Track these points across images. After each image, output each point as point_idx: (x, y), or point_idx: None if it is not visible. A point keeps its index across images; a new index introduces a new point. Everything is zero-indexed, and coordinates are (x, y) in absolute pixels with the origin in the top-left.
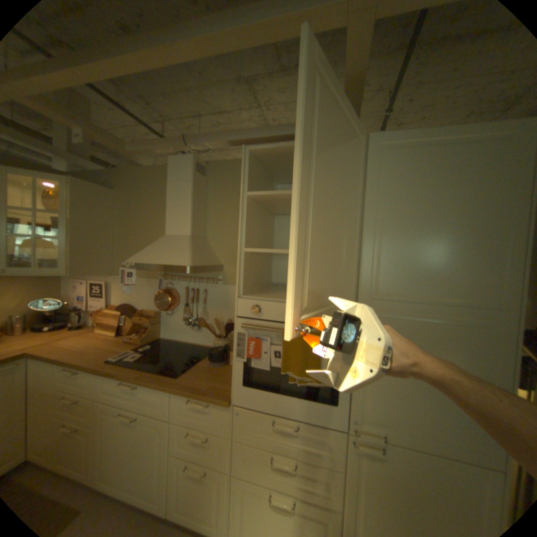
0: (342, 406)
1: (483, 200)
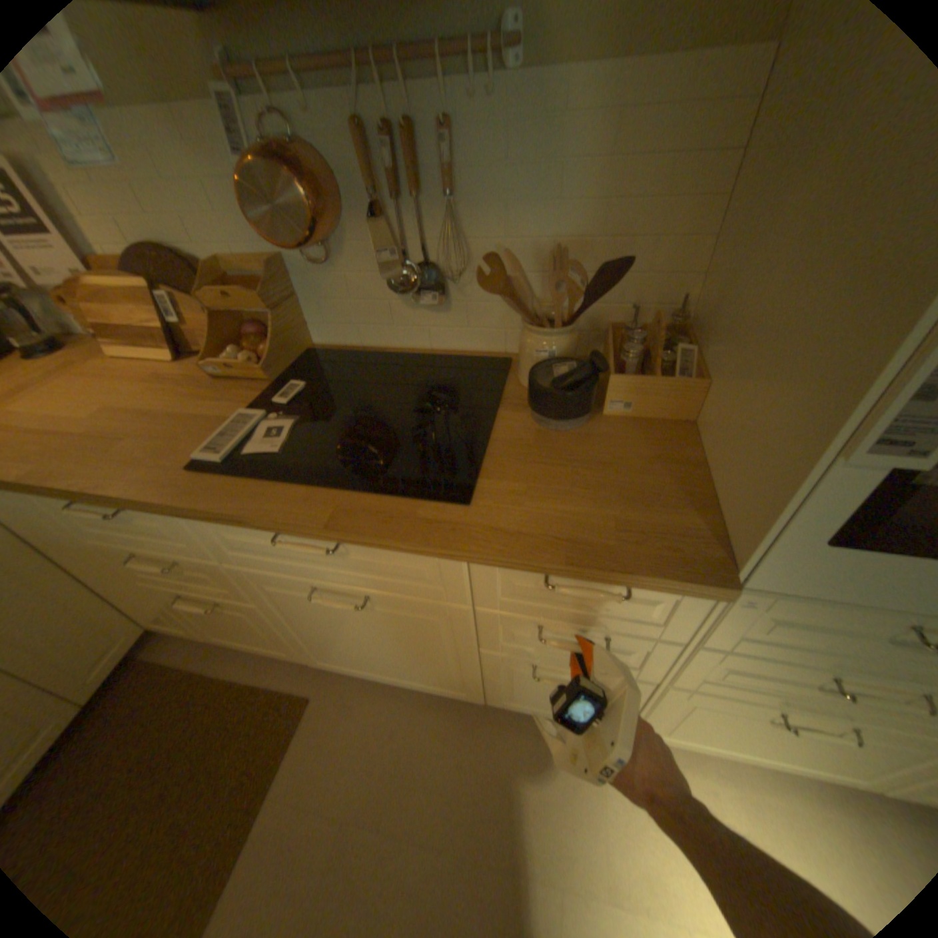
0: None
1: None
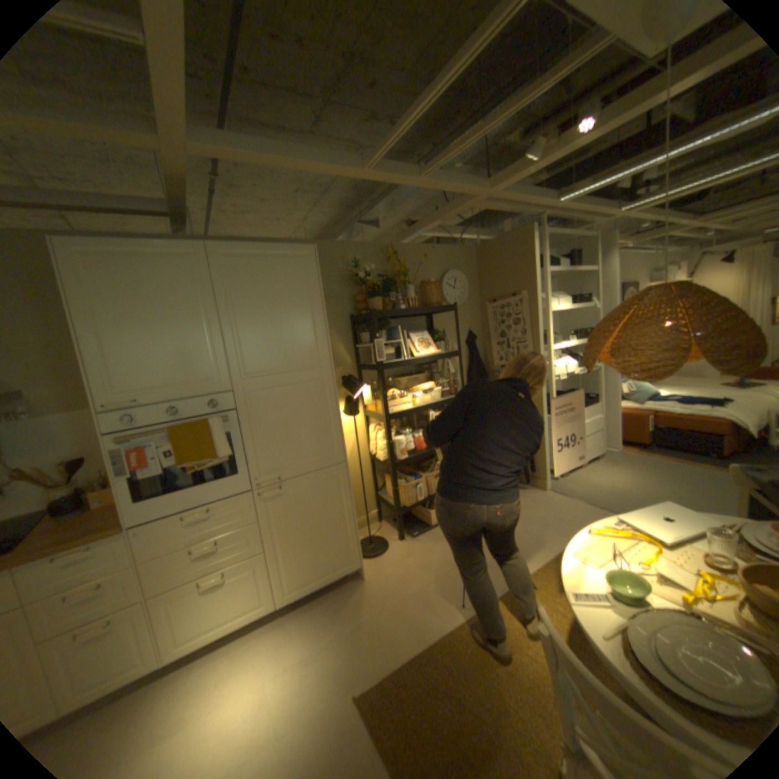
0: (241, 472)
1: (297, 298)
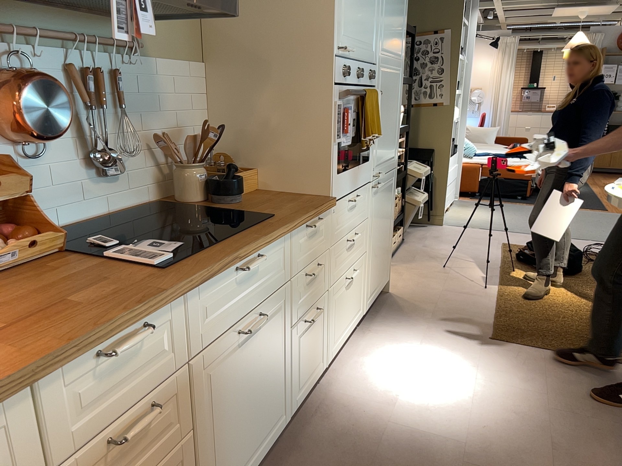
0: (371, 158)
1: None
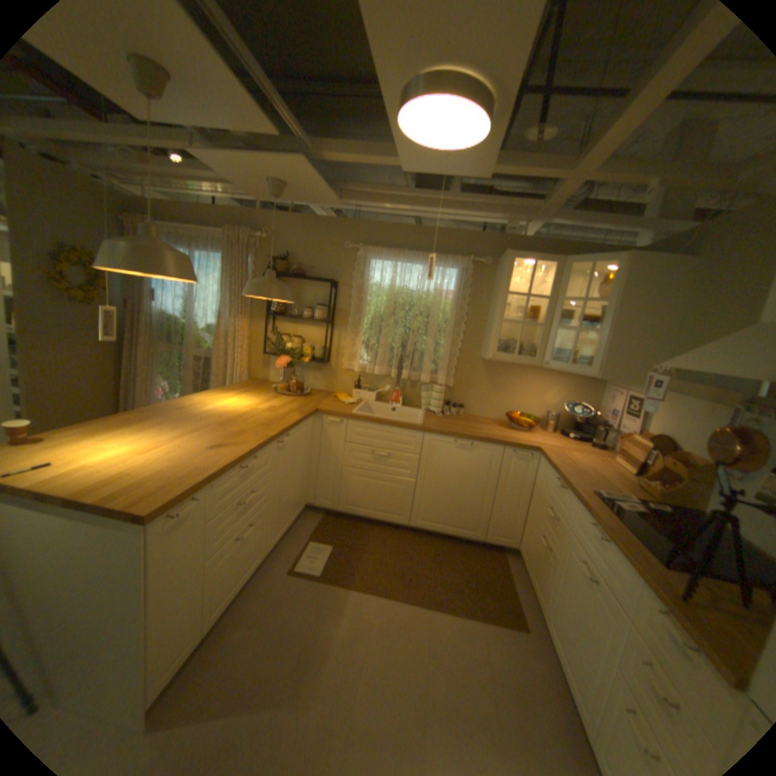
0: None
1: None
